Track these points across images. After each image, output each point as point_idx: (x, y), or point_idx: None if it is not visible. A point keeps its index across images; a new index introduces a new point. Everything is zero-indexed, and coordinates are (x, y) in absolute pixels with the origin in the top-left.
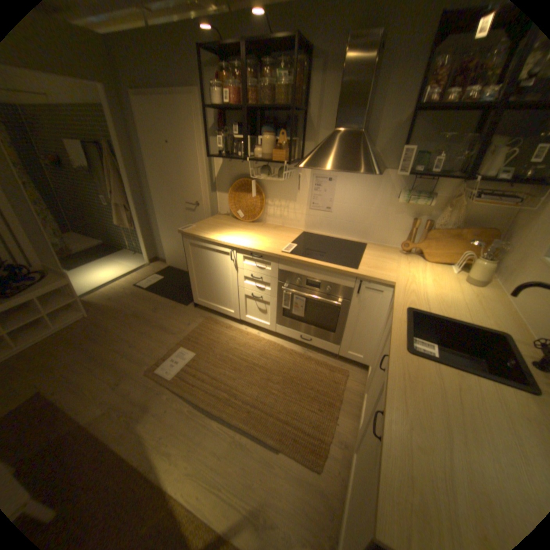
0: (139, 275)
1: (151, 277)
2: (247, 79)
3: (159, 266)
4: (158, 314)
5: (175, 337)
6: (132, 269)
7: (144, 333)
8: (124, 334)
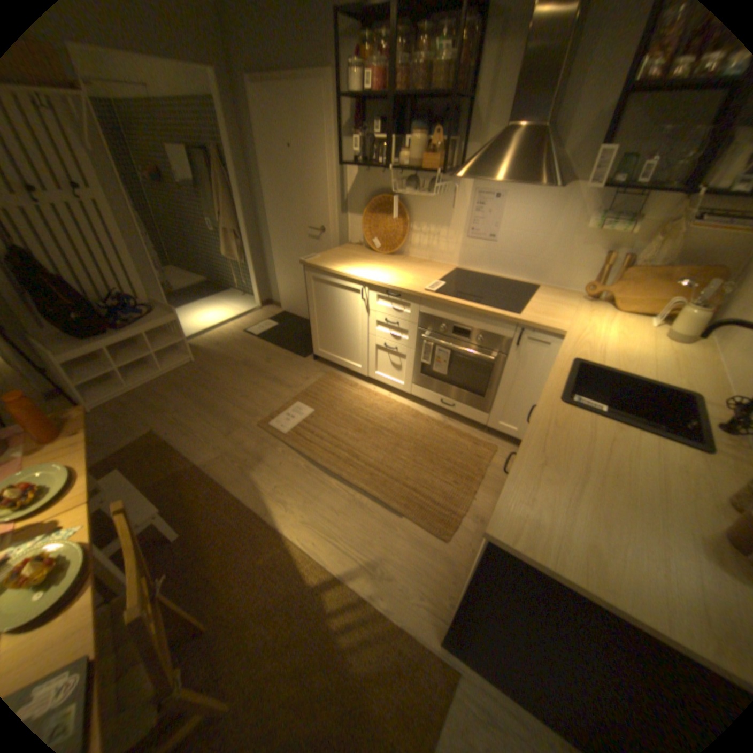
0: (250, 320)
1: (263, 322)
2: (397, 54)
3: (273, 310)
4: (272, 364)
5: (291, 390)
6: (242, 312)
7: (257, 383)
8: (235, 383)
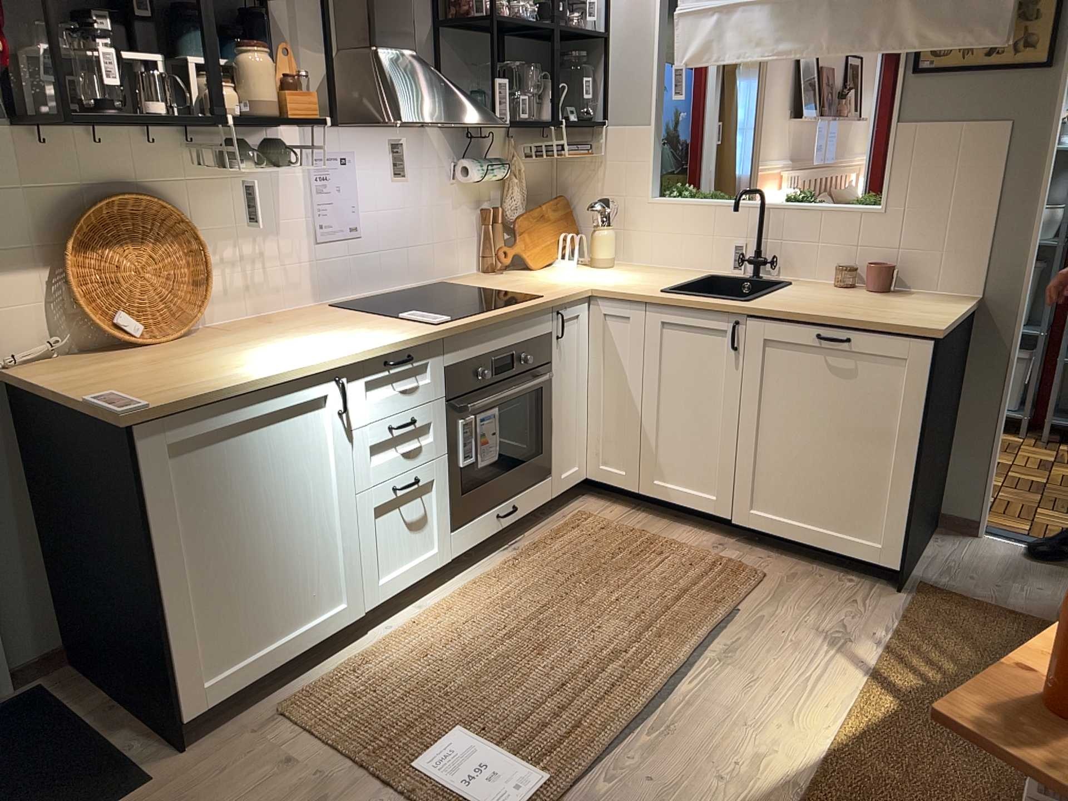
0: None
1: None
2: None
3: None
4: None
5: (346, 794)
6: None
7: None
8: None
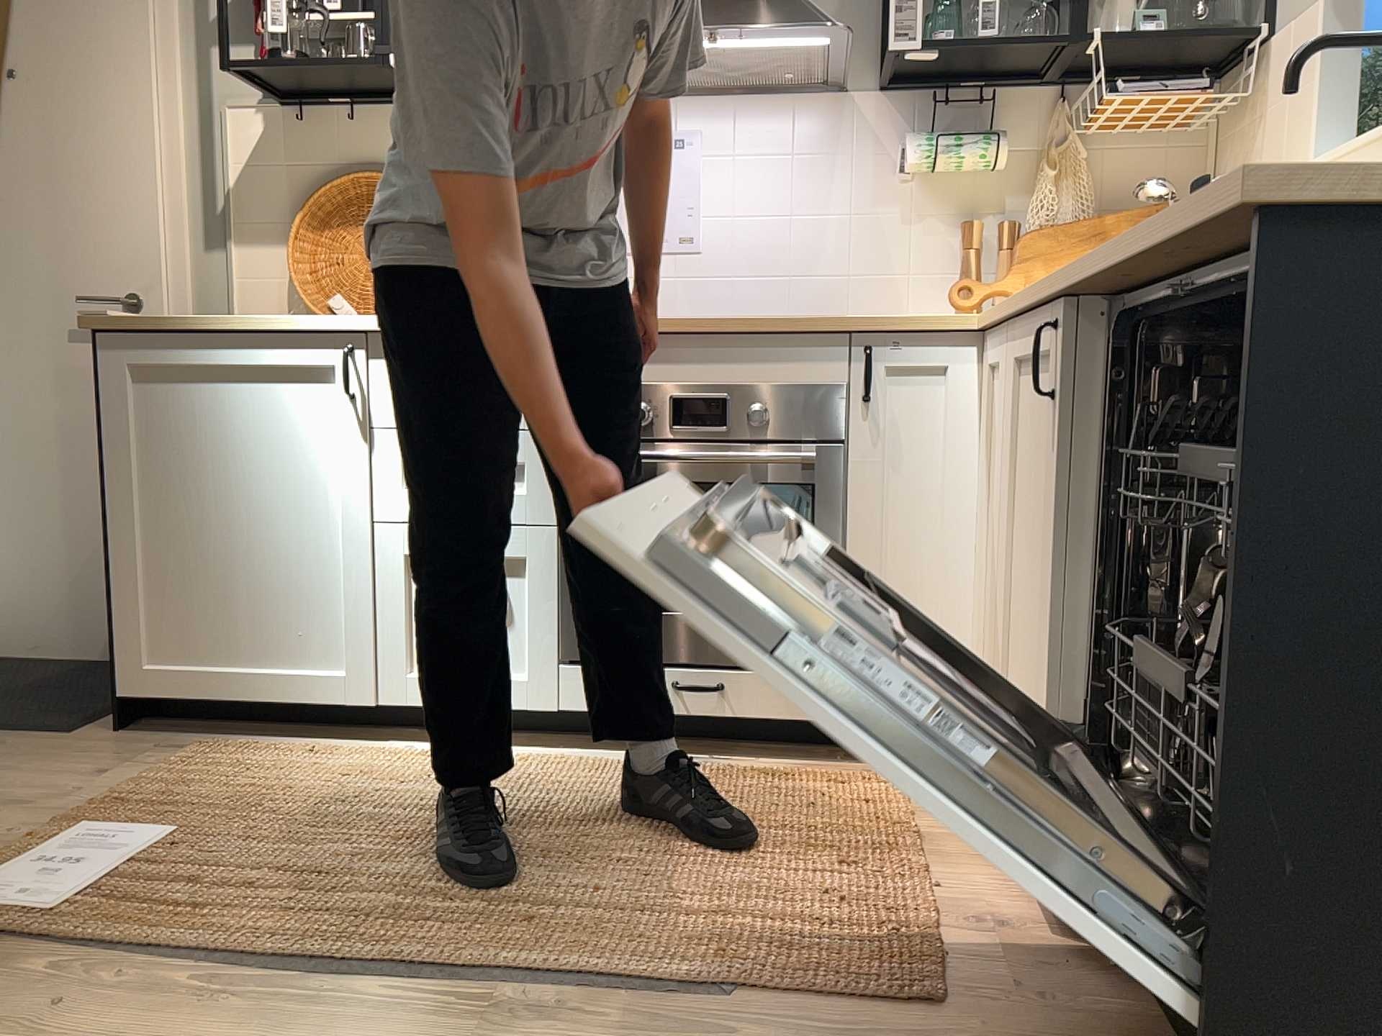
0: None
1: None
2: None
3: None
4: None
5: (38, 814)
6: None
7: None
8: None
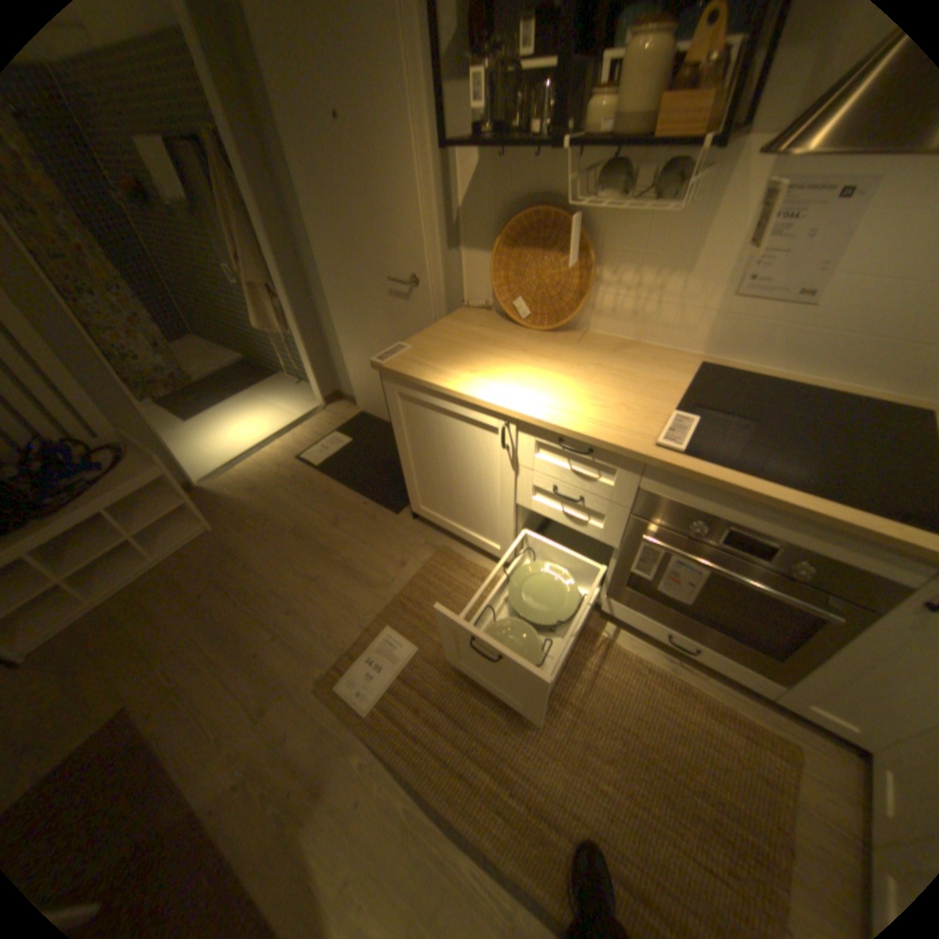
0: (306, 434)
1: (328, 438)
2: None
3: (344, 411)
4: (341, 531)
5: (376, 596)
6: (294, 418)
7: (315, 579)
8: (277, 579)
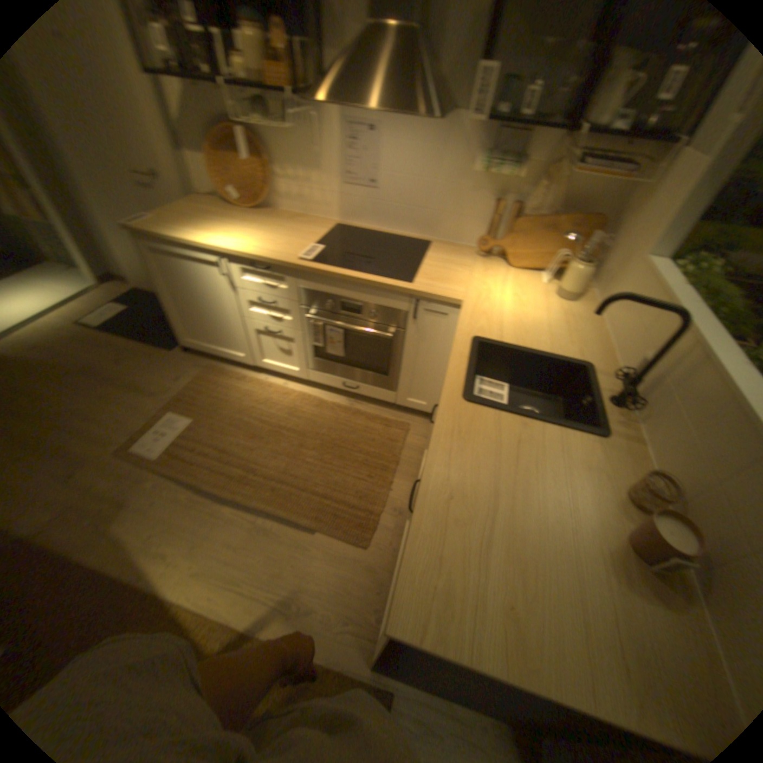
0: (78, 307)
1: (100, 309)
2: None
3: (113, 289)
4: (121, 368)
5: (154, 401)
6: (64, 297)
7: (102, 399)
8: (67, 404)
